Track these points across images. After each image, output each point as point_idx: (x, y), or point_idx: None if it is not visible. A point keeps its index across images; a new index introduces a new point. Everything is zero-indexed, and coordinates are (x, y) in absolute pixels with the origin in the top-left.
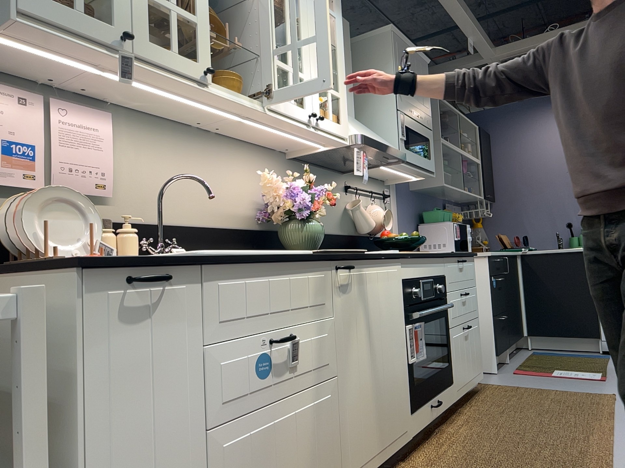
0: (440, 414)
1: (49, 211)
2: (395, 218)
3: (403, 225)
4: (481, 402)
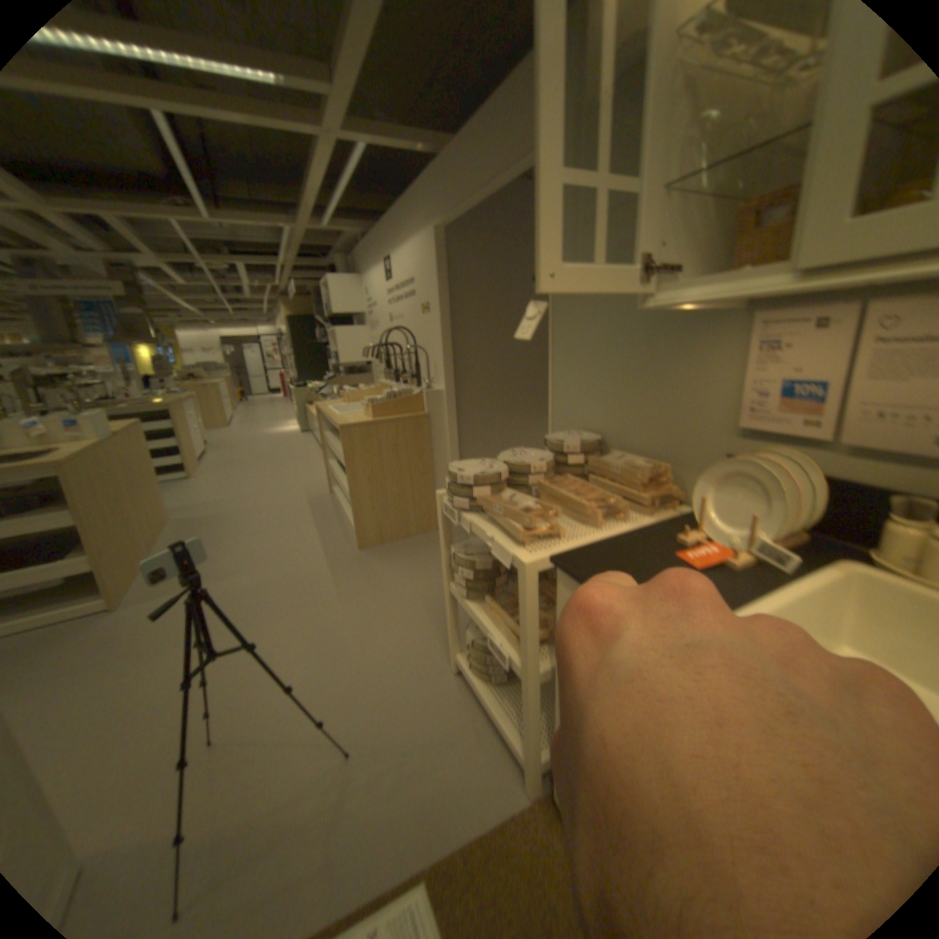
0: None
1: (743, 486)
2: None
3: None
4: None
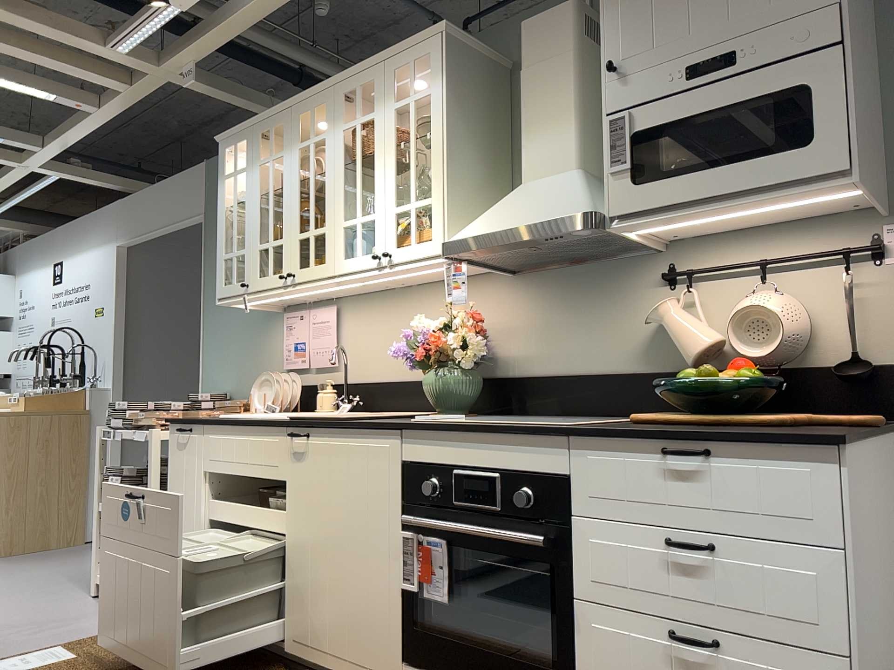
0: None
1: (267, 386)
2: None
3: None
4: None
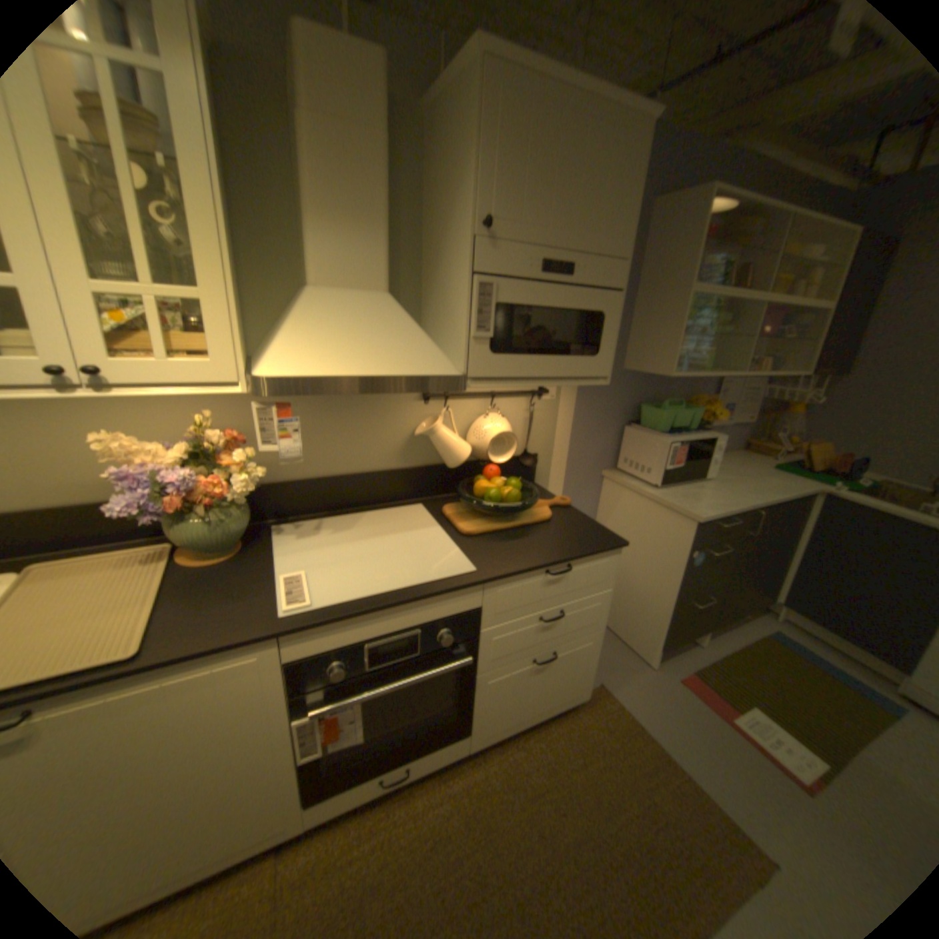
0: (409, 782)
1: None
2: (562, 421)
3: (582, 429)
4: (543, 747)
